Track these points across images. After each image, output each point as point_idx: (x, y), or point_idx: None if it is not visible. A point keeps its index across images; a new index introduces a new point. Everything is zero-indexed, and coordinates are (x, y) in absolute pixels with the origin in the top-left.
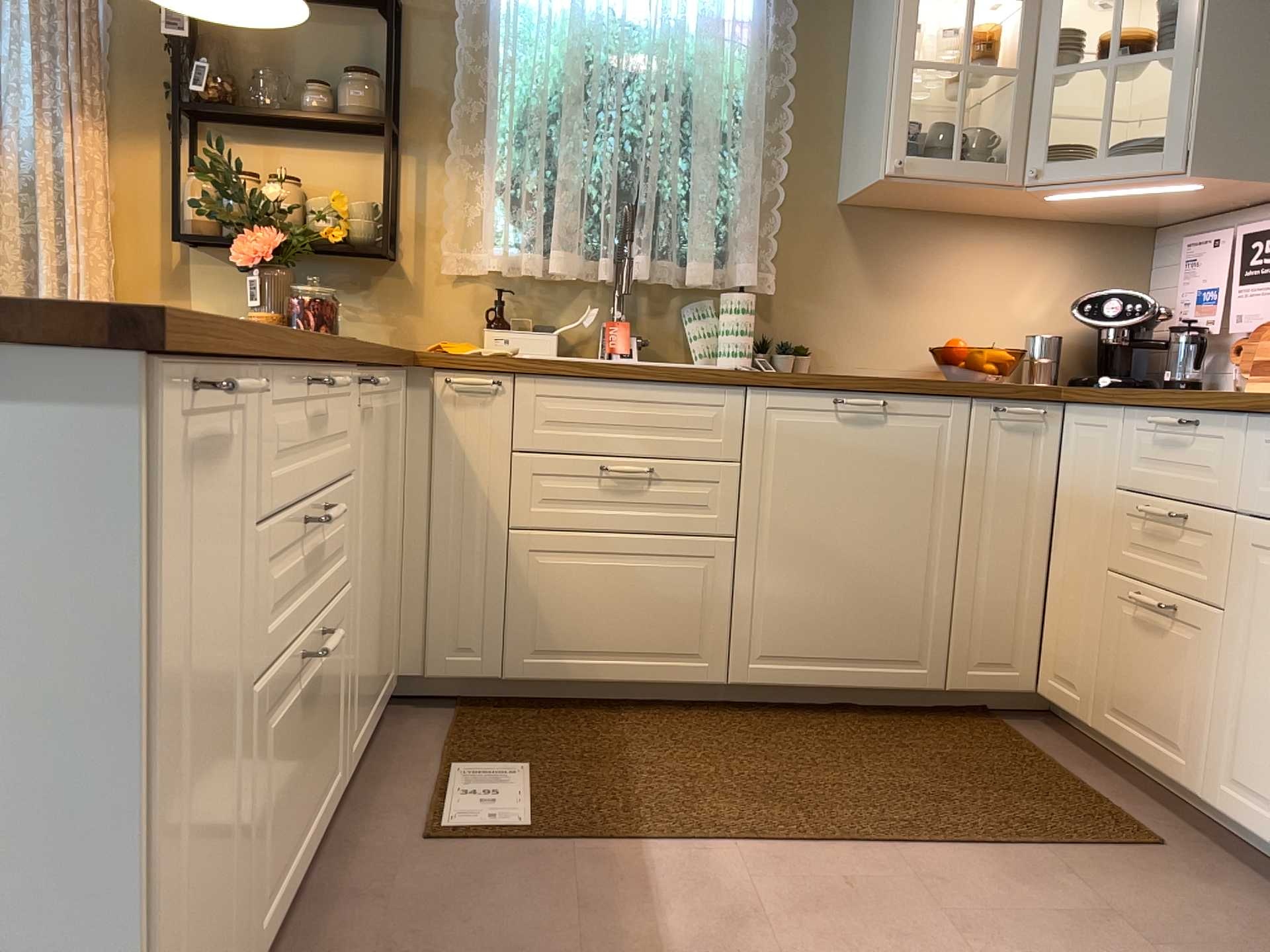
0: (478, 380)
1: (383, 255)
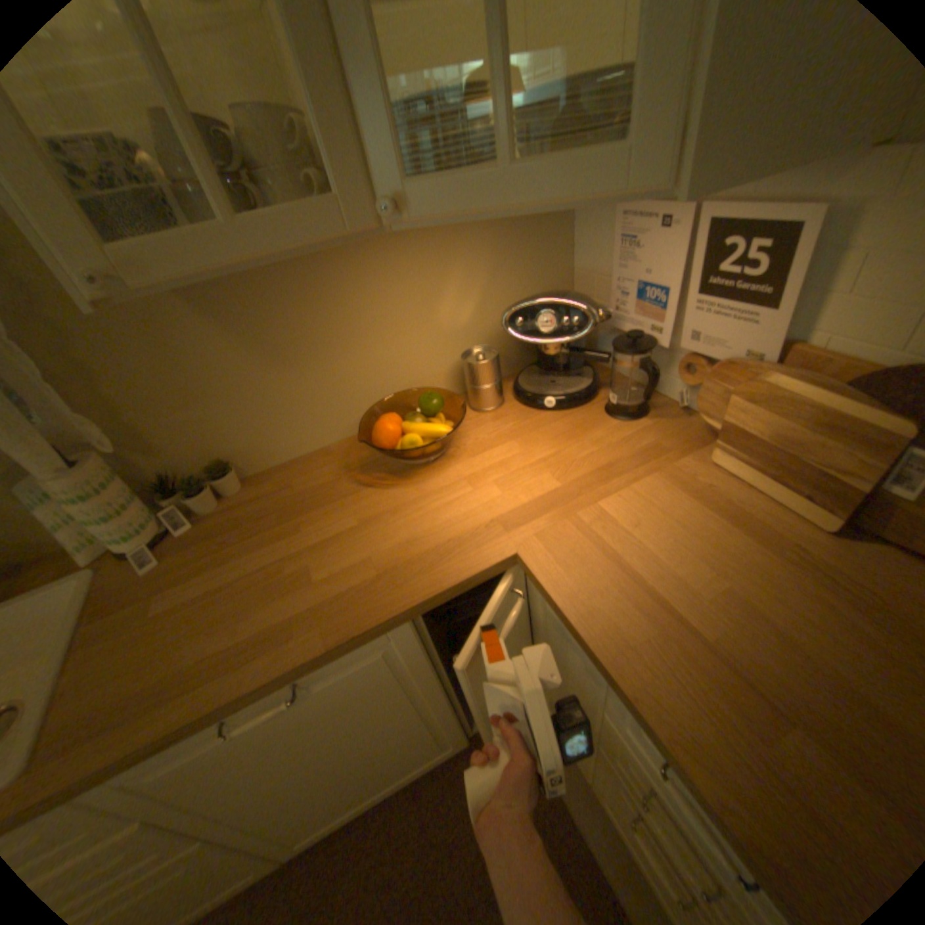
0: None
1: None
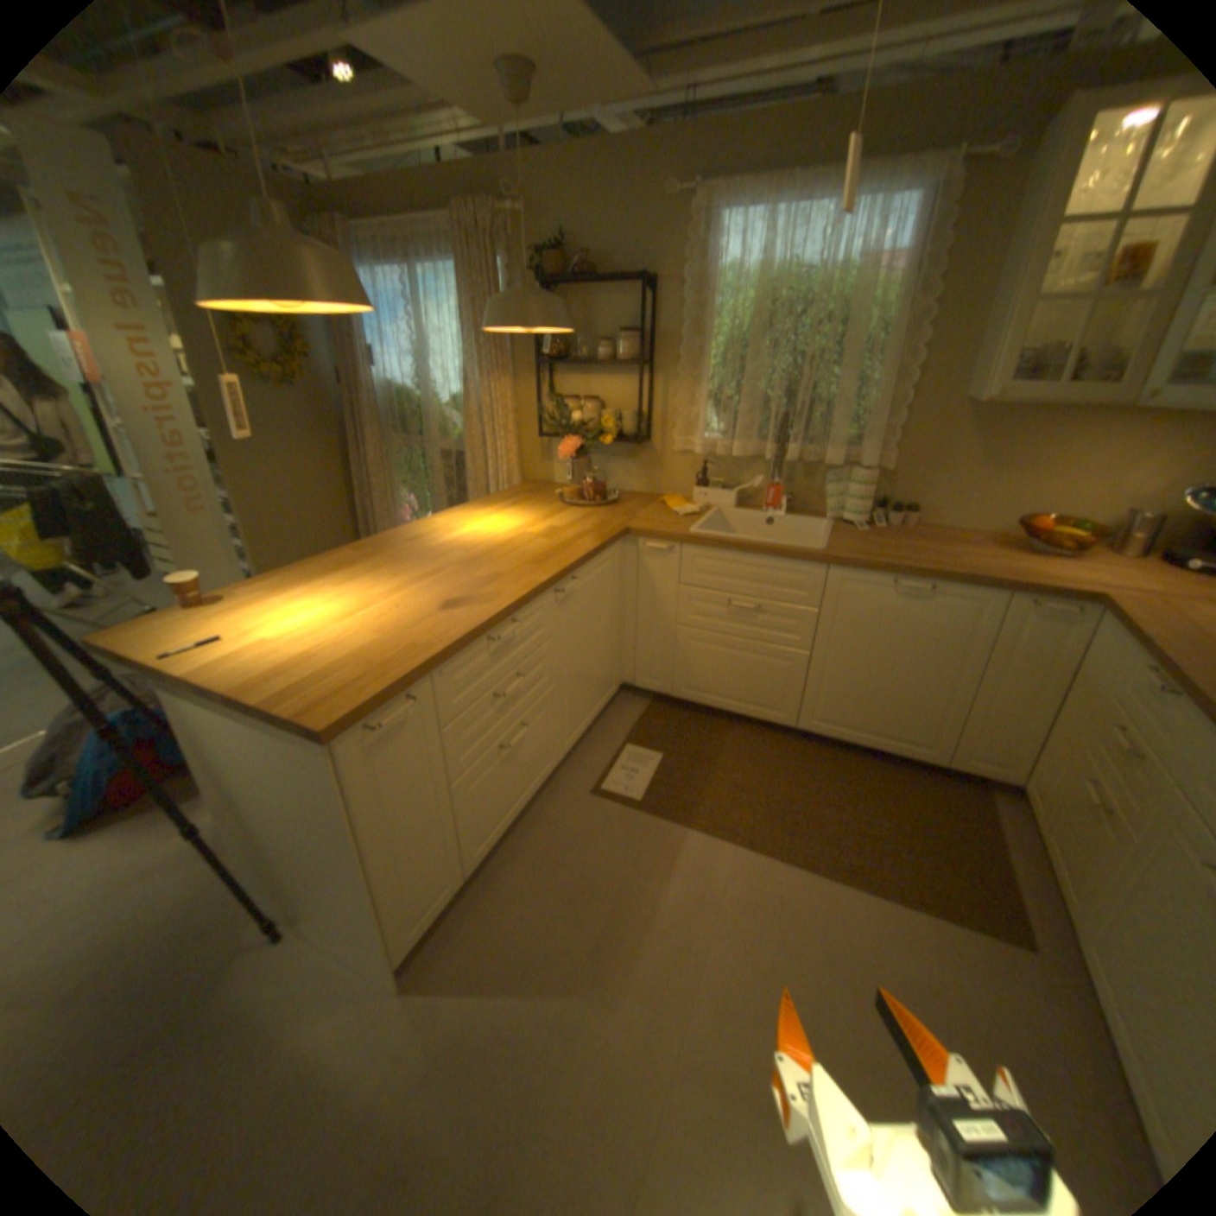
0: (659, 547)
1: (641, 438)
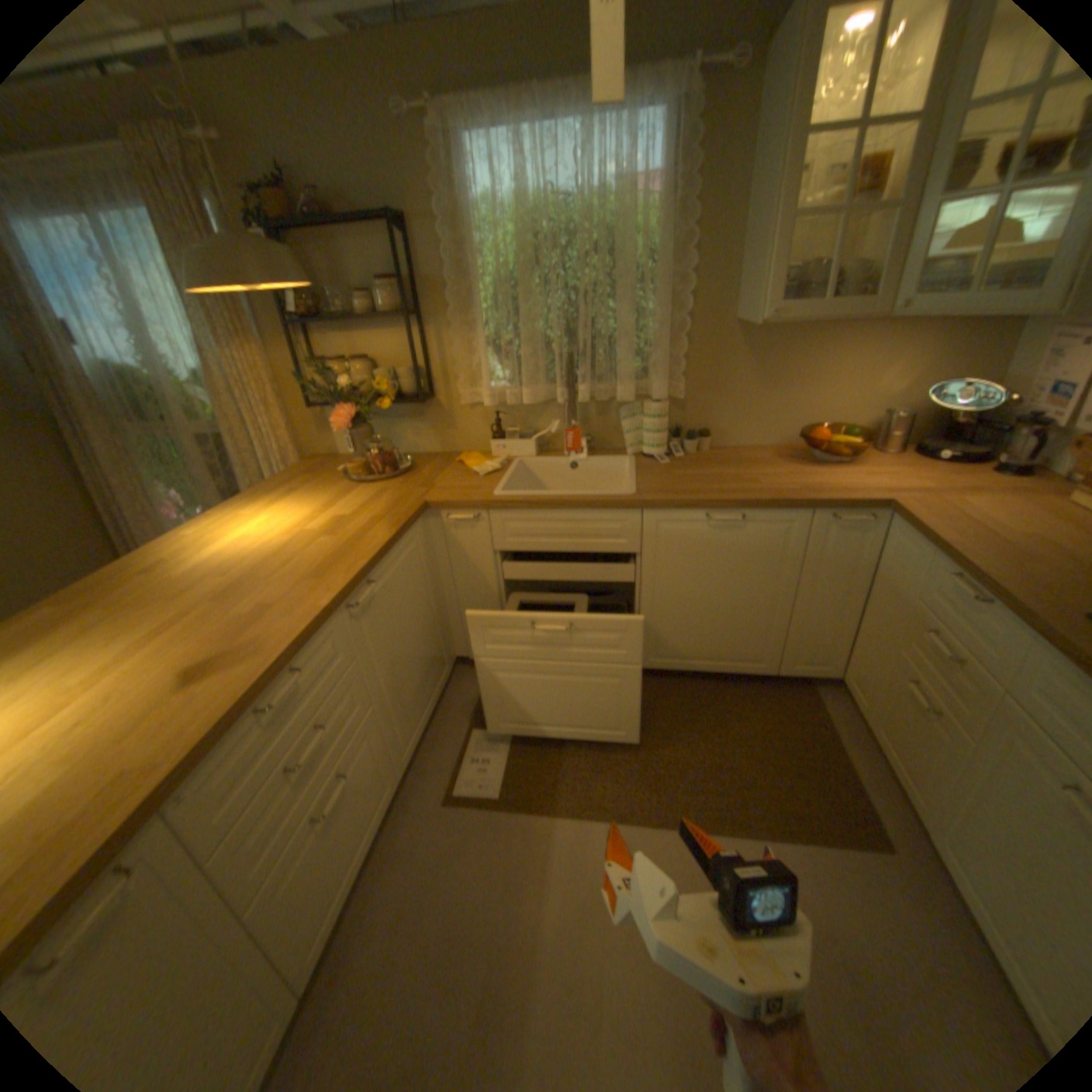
0: (465, 516)
1: (425, 394)
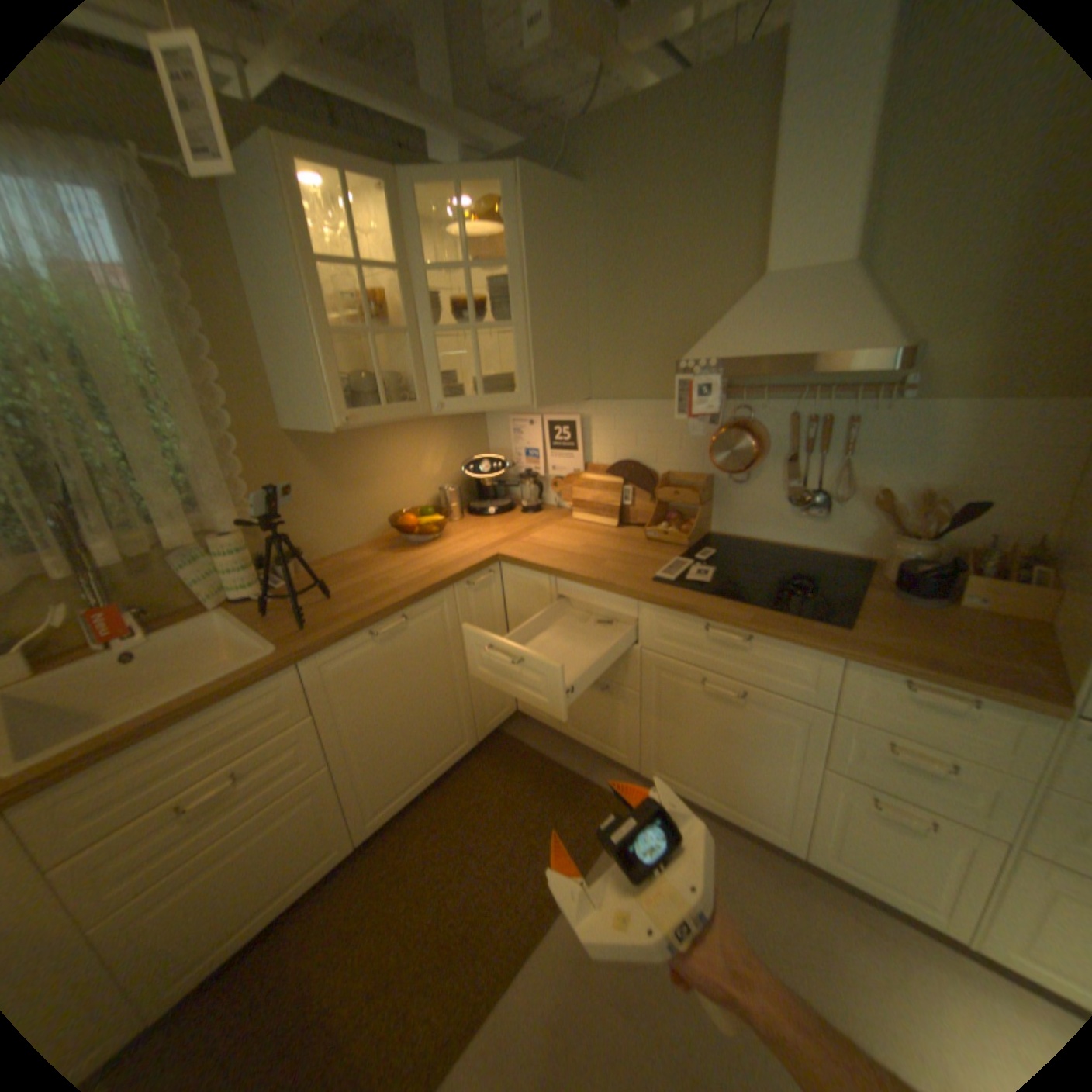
0: None
1: None
